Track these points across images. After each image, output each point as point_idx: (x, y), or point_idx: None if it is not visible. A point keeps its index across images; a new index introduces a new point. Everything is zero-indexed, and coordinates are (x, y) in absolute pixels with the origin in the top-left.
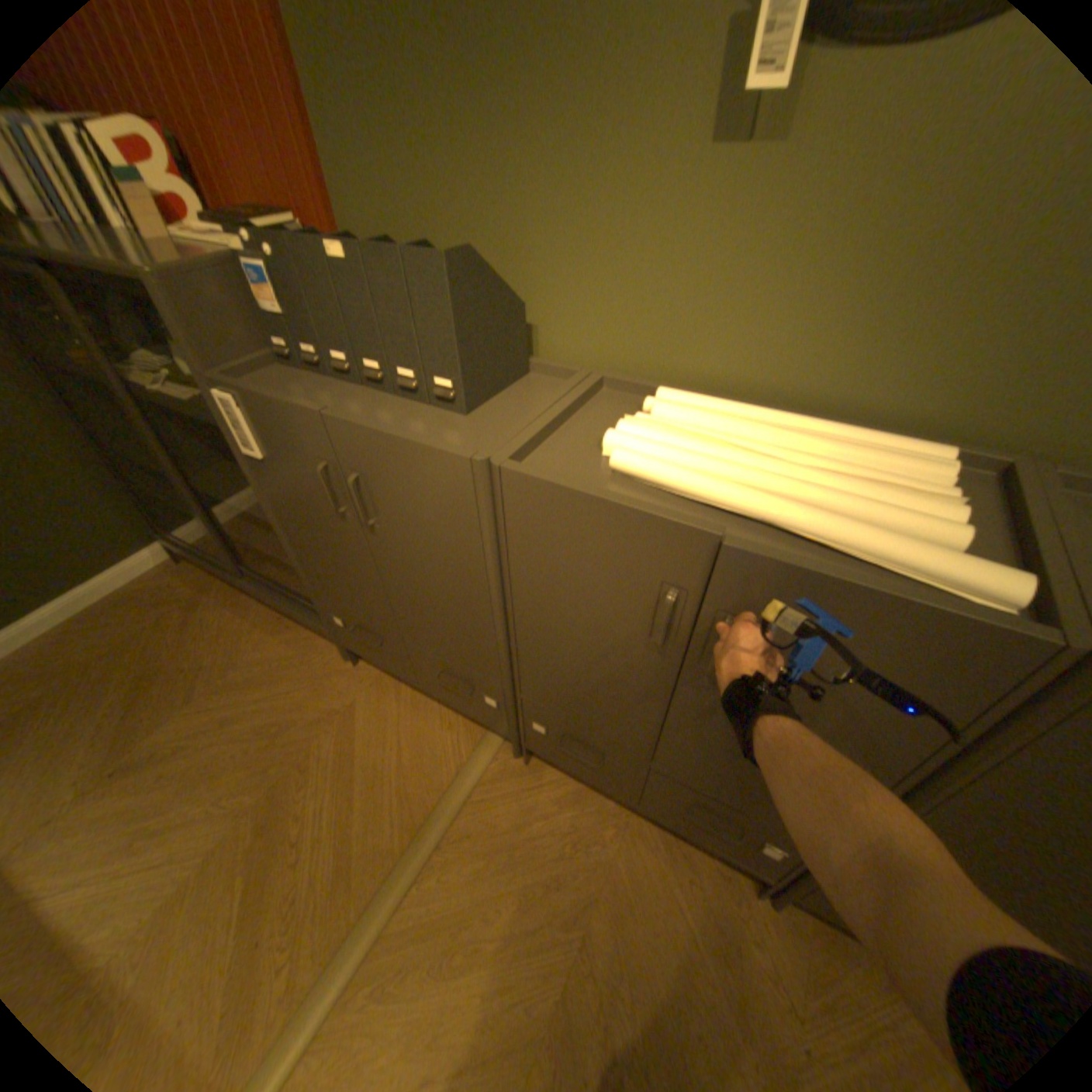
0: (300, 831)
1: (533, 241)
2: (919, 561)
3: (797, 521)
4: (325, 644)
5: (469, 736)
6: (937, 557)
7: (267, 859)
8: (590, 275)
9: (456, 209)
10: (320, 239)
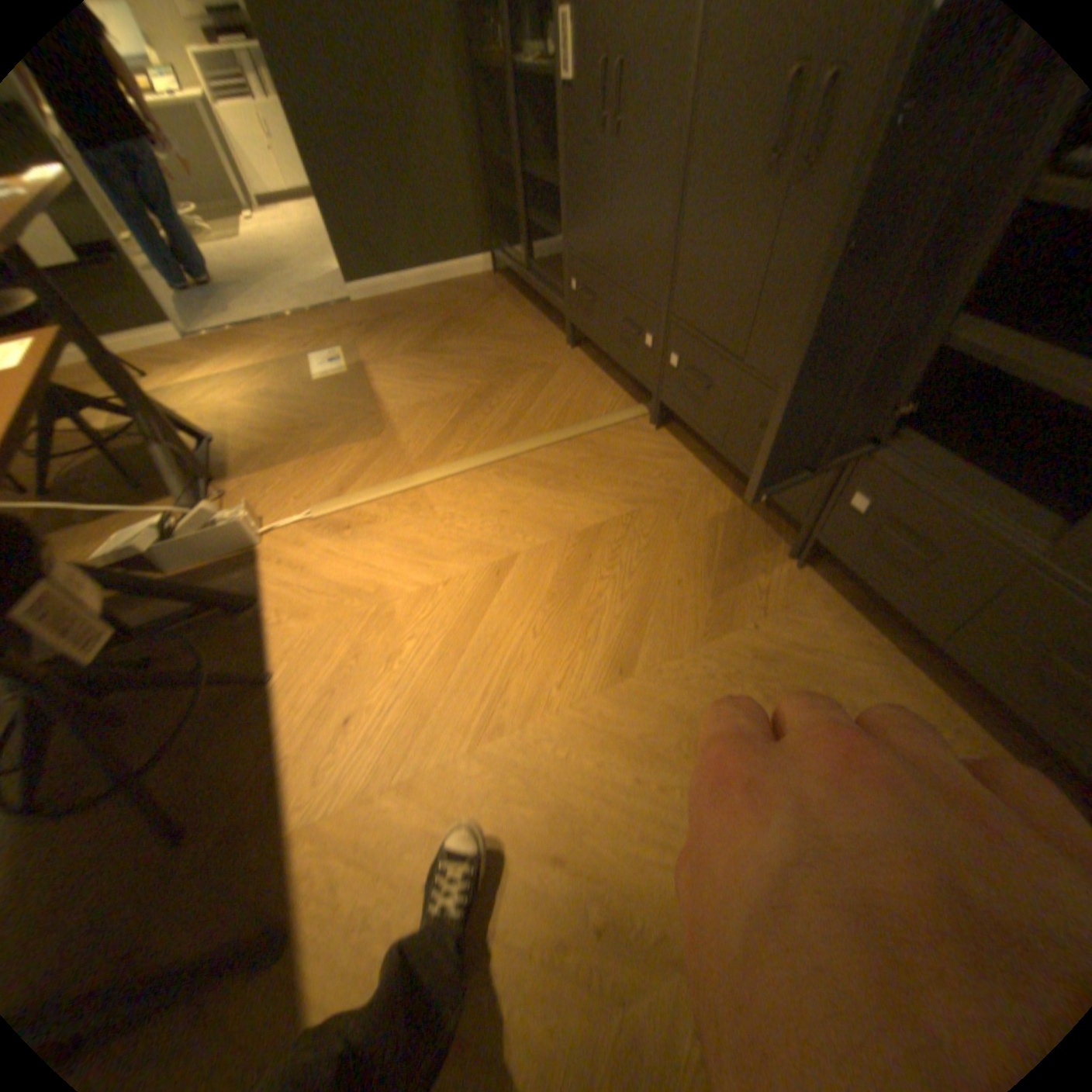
0: (496, 403)
1: None
2: None
3: None
4: (559, 332)
5: (625, 403)
6: None
7: (474, 407)
8: None
9: None
10: None
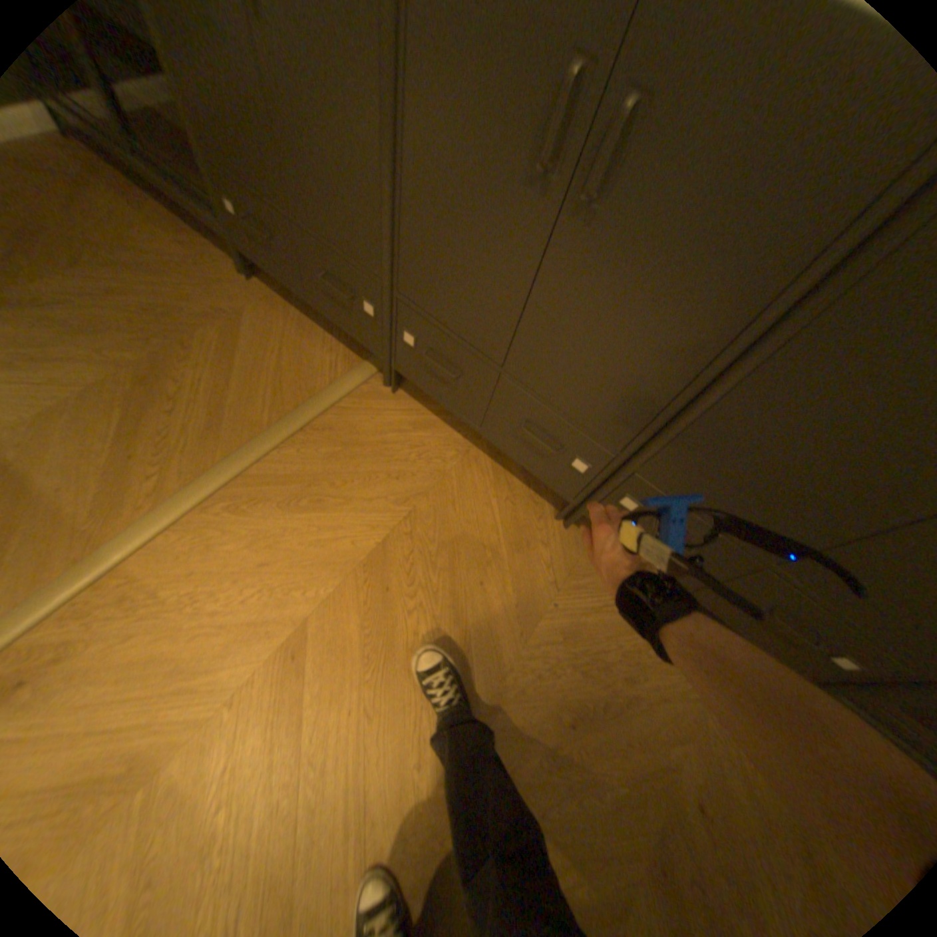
0: (179, 389)
1: None
2: None
3: None
4: (221, 253)
5: (347, 359)
6: None
7: (146, 401)
8: None
9: None
10: None
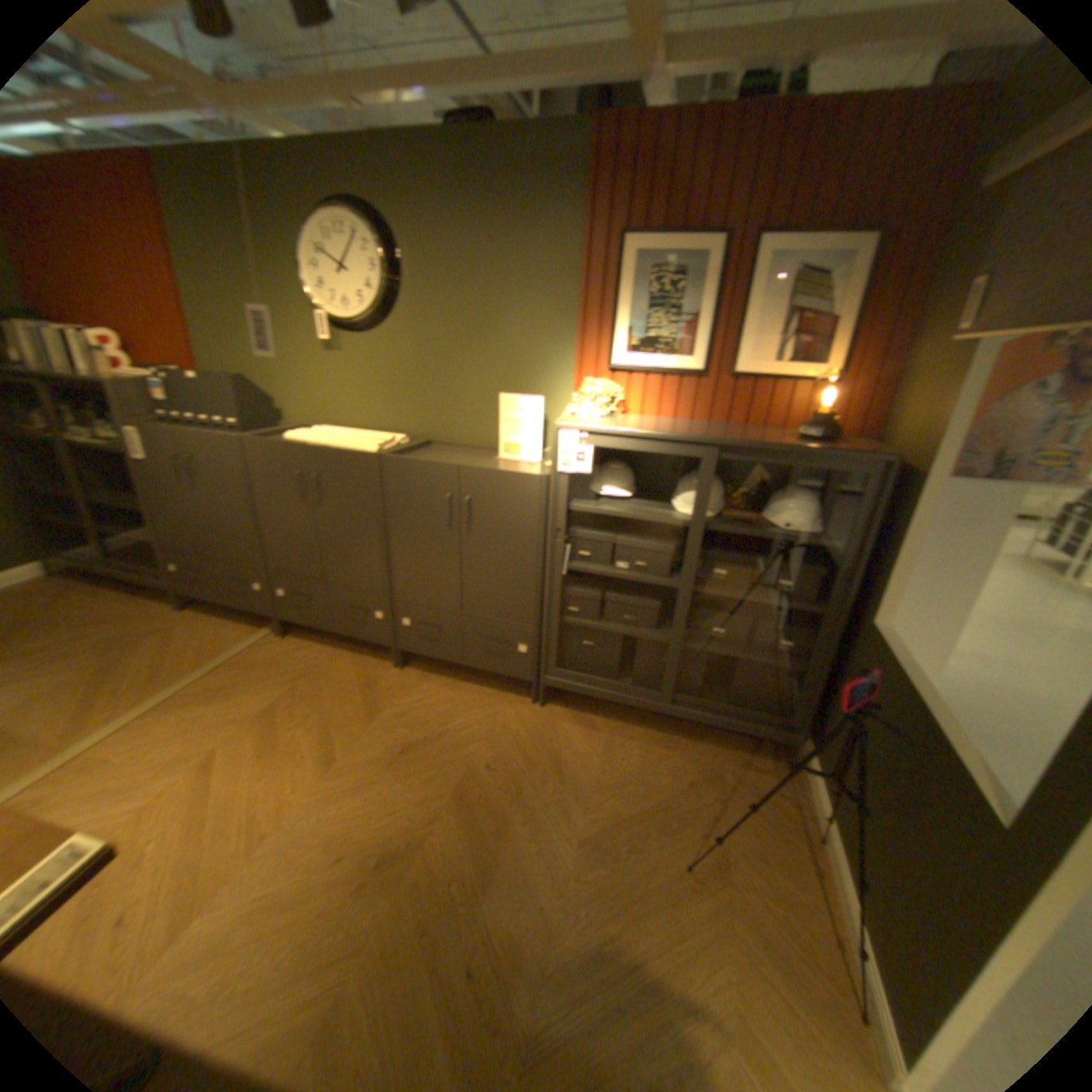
0: (123, 671)
1: (275, 378)
2: (354, 448)
3: (329, 444)
4: (157, 605)
5: (247, 632)
6: (358, 446)
7: (99, 681)
8: (296, 390)
9: (246, 367)
10: (182, 371)
